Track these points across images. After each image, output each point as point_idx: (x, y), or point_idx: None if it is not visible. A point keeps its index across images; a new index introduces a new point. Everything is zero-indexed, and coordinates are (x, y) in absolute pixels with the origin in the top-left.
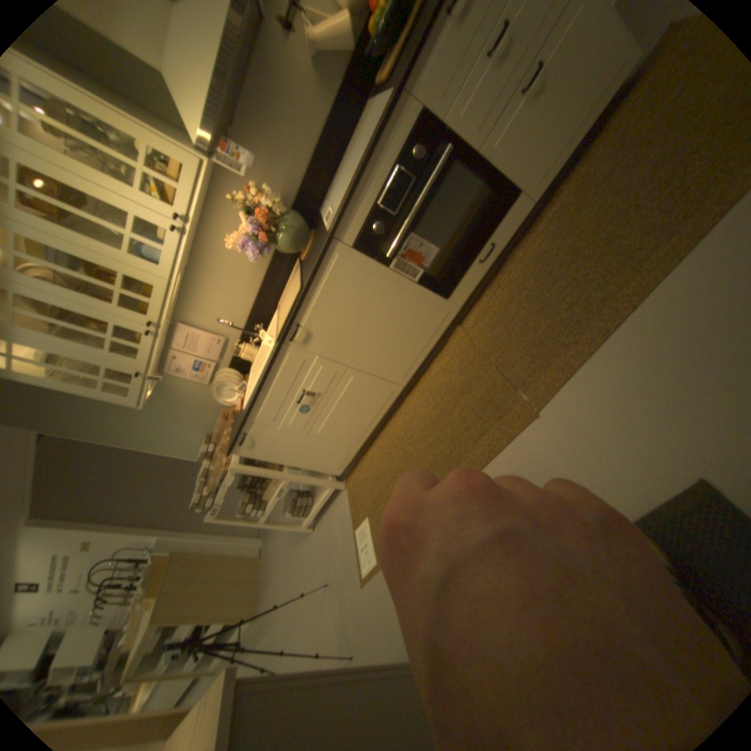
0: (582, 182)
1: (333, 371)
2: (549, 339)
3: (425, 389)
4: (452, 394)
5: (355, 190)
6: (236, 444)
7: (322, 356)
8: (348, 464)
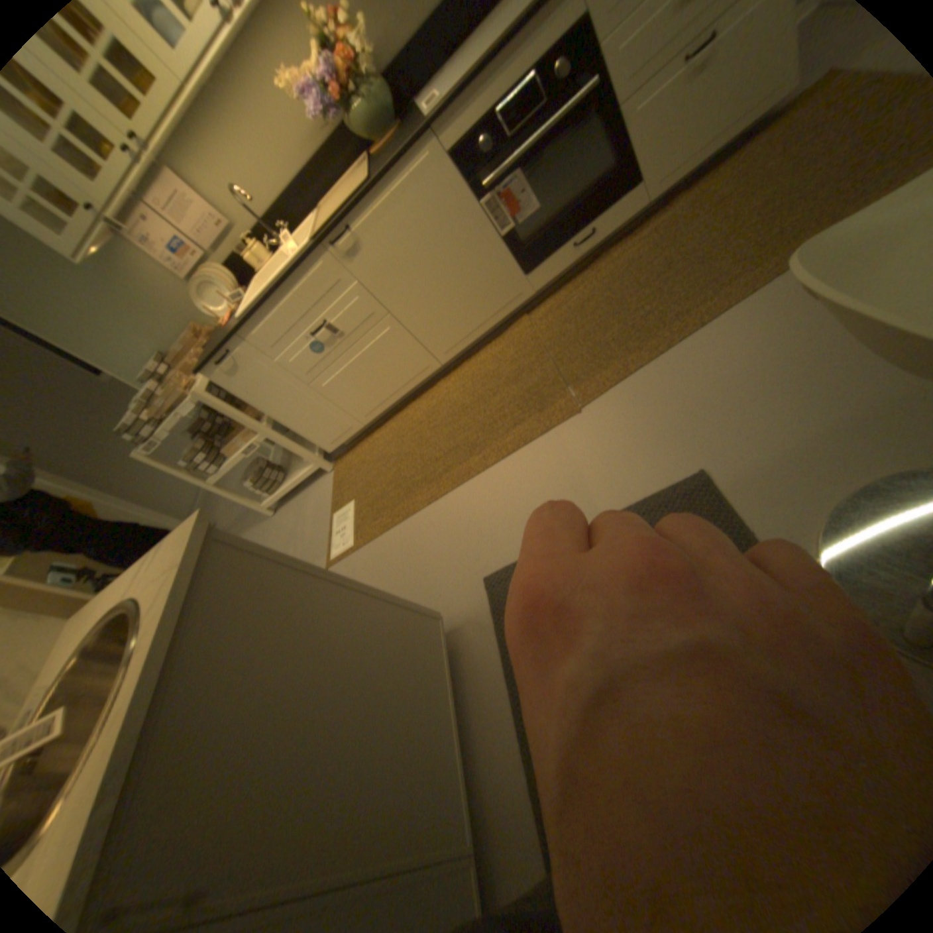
0: (699, 197)
1: (367, 310)
2: (615, 341)
3: (465, 375)
4: (495, 383)
5: (475, 75)
6: (208, 362)
7: (361, 284)
8: (344, 442)
